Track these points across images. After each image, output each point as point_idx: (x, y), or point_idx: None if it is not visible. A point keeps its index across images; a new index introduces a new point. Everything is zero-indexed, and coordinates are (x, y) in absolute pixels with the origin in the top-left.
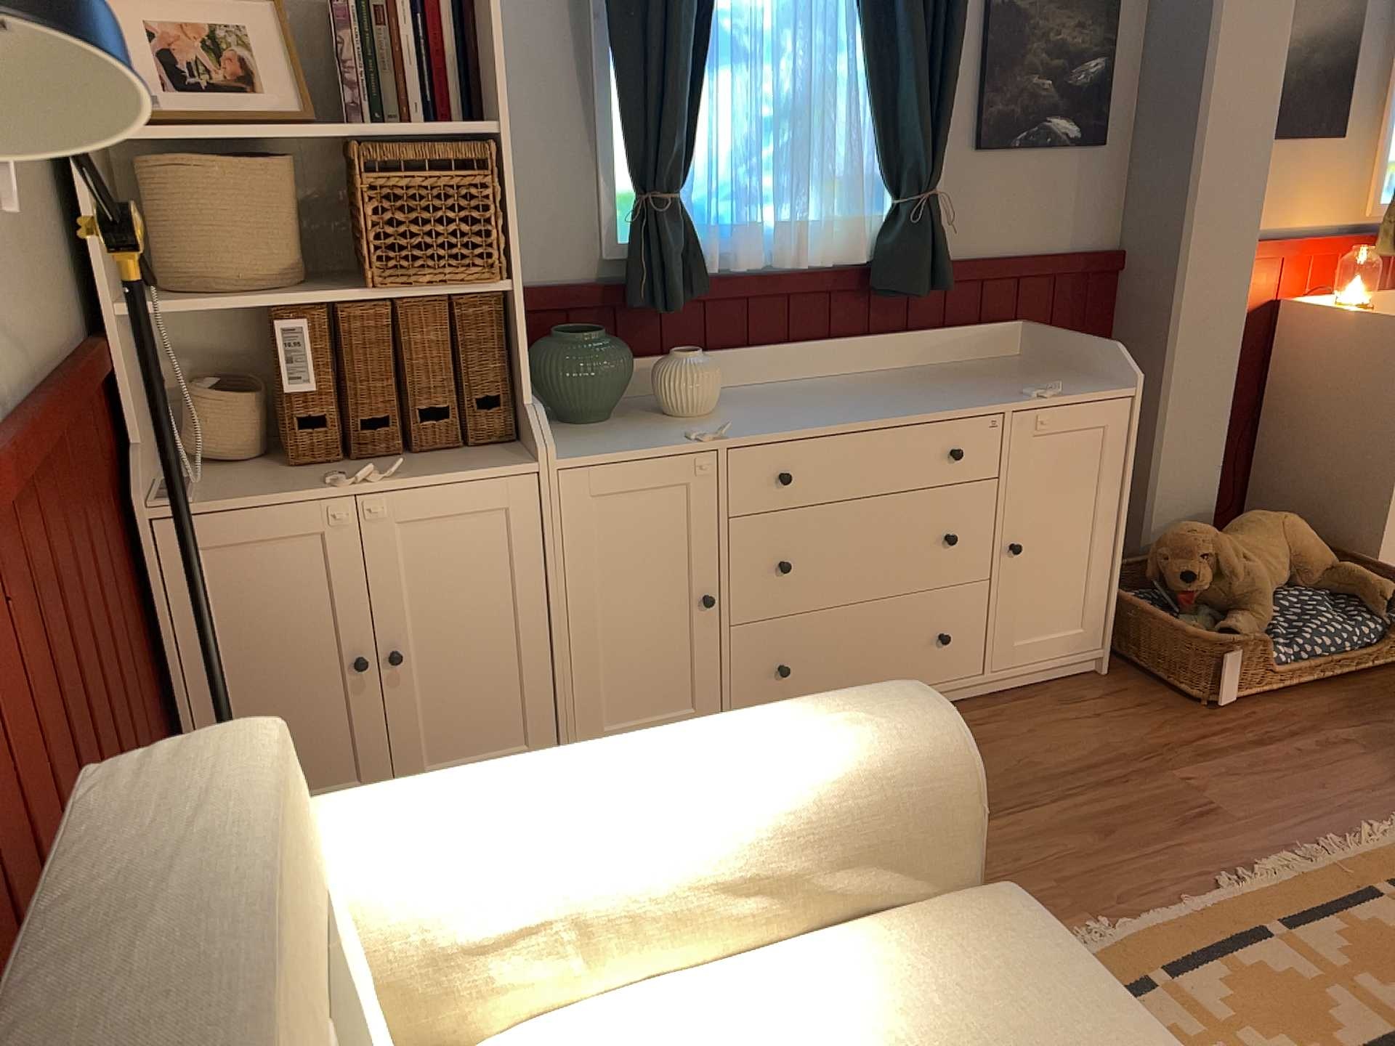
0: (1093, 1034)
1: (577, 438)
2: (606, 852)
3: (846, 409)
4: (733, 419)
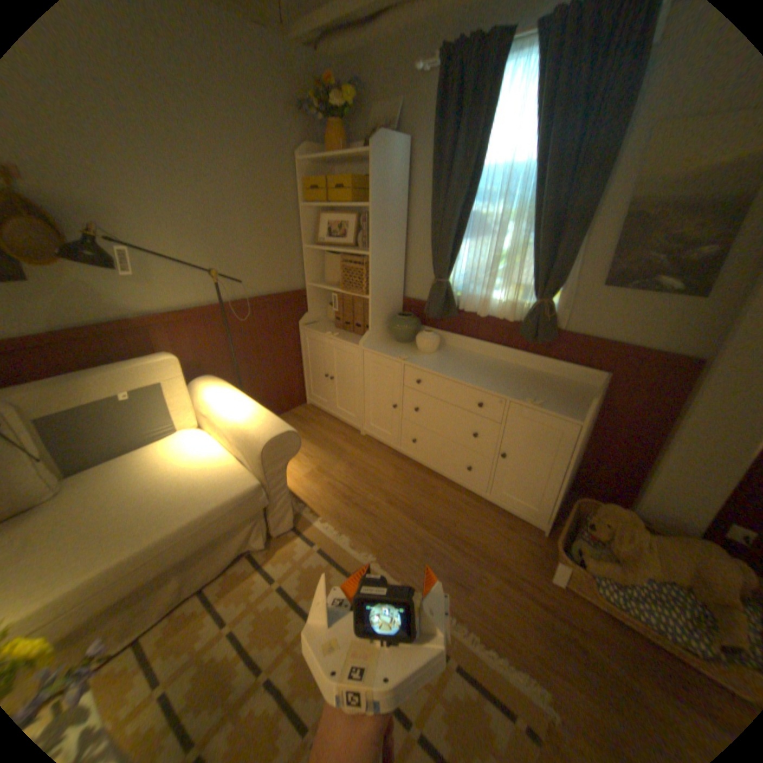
0: (201, 500)
1: (385, 344)
2: (217, 412)
3: (460, 370)
4: (428, 357)
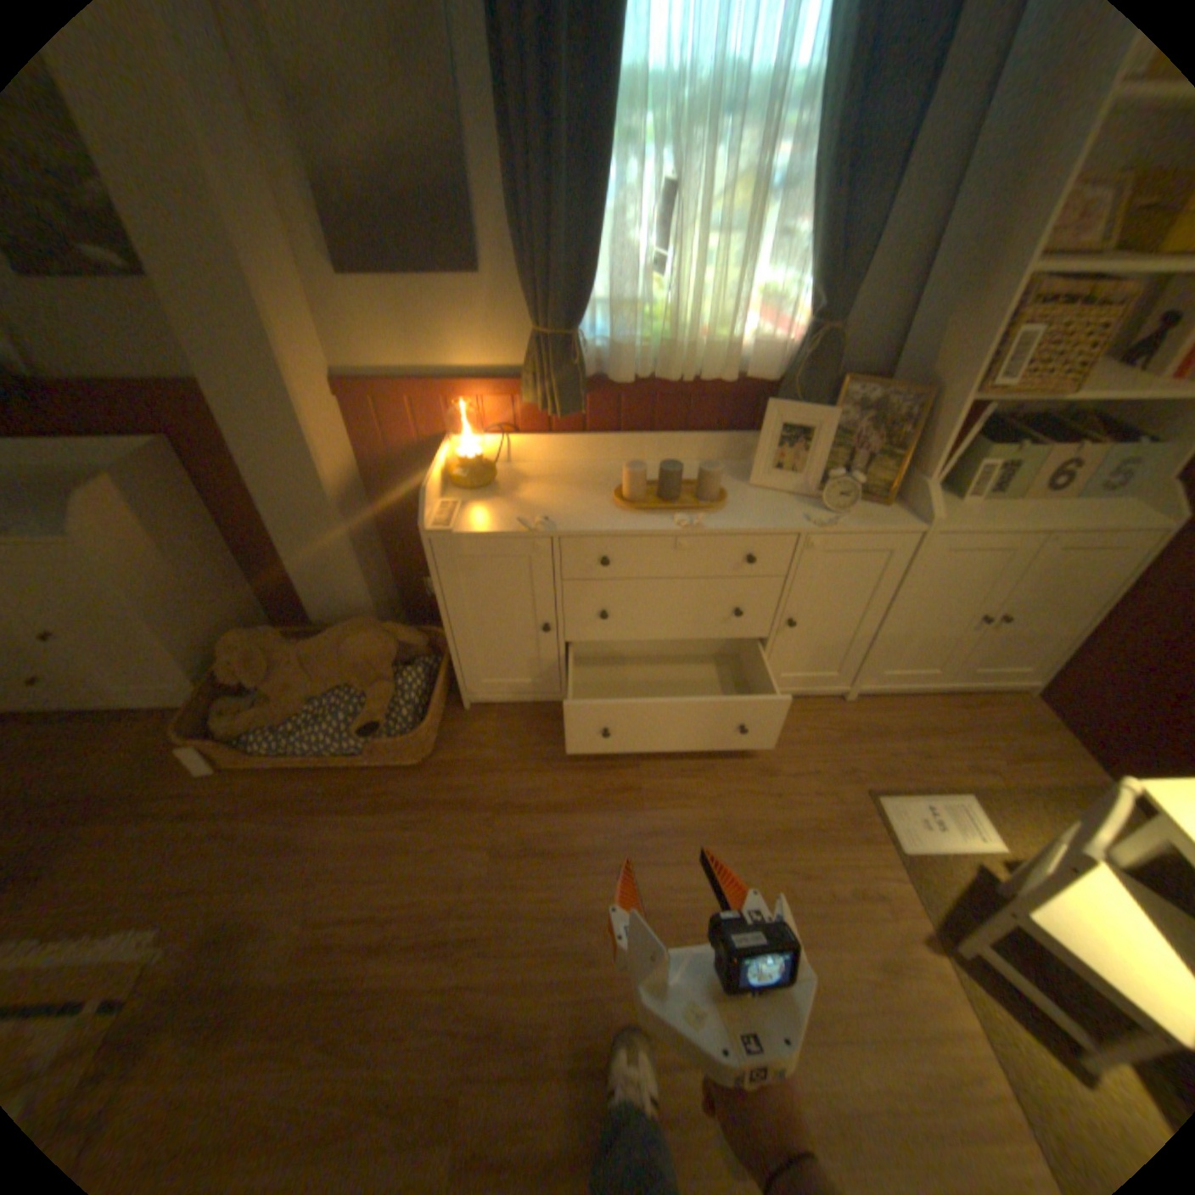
0: None
1: None
2: None
3: None
4: None
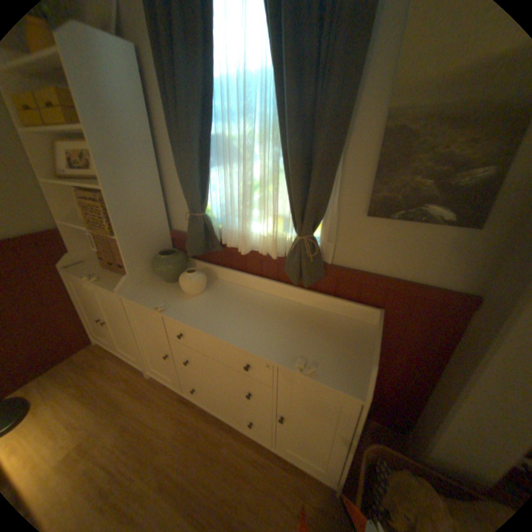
0: None
1: (149, 287)
2: None
3: (225, 319)
4: (193, 301)
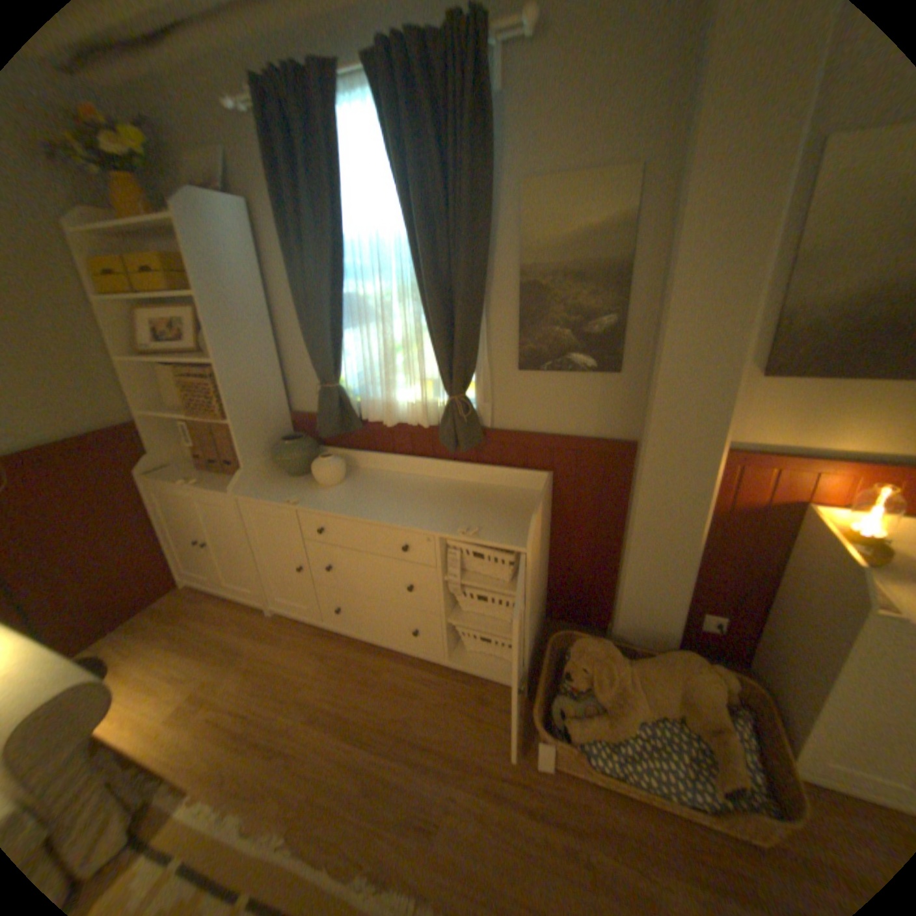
0: None
1: (270, 483)
2: None
3: (374, 503)
4: (332, 492)
